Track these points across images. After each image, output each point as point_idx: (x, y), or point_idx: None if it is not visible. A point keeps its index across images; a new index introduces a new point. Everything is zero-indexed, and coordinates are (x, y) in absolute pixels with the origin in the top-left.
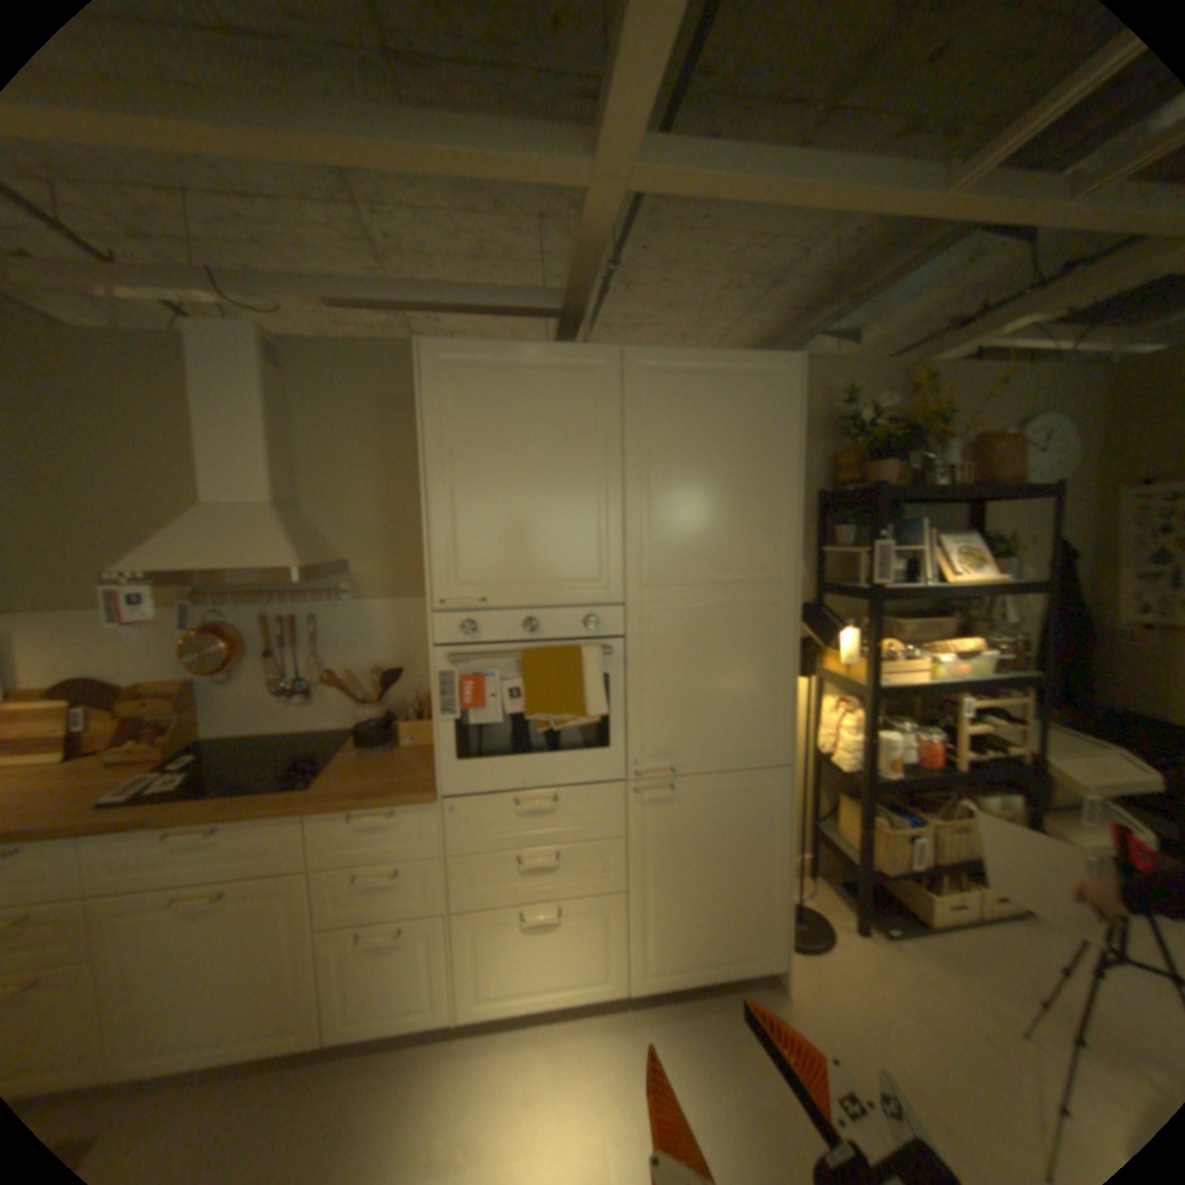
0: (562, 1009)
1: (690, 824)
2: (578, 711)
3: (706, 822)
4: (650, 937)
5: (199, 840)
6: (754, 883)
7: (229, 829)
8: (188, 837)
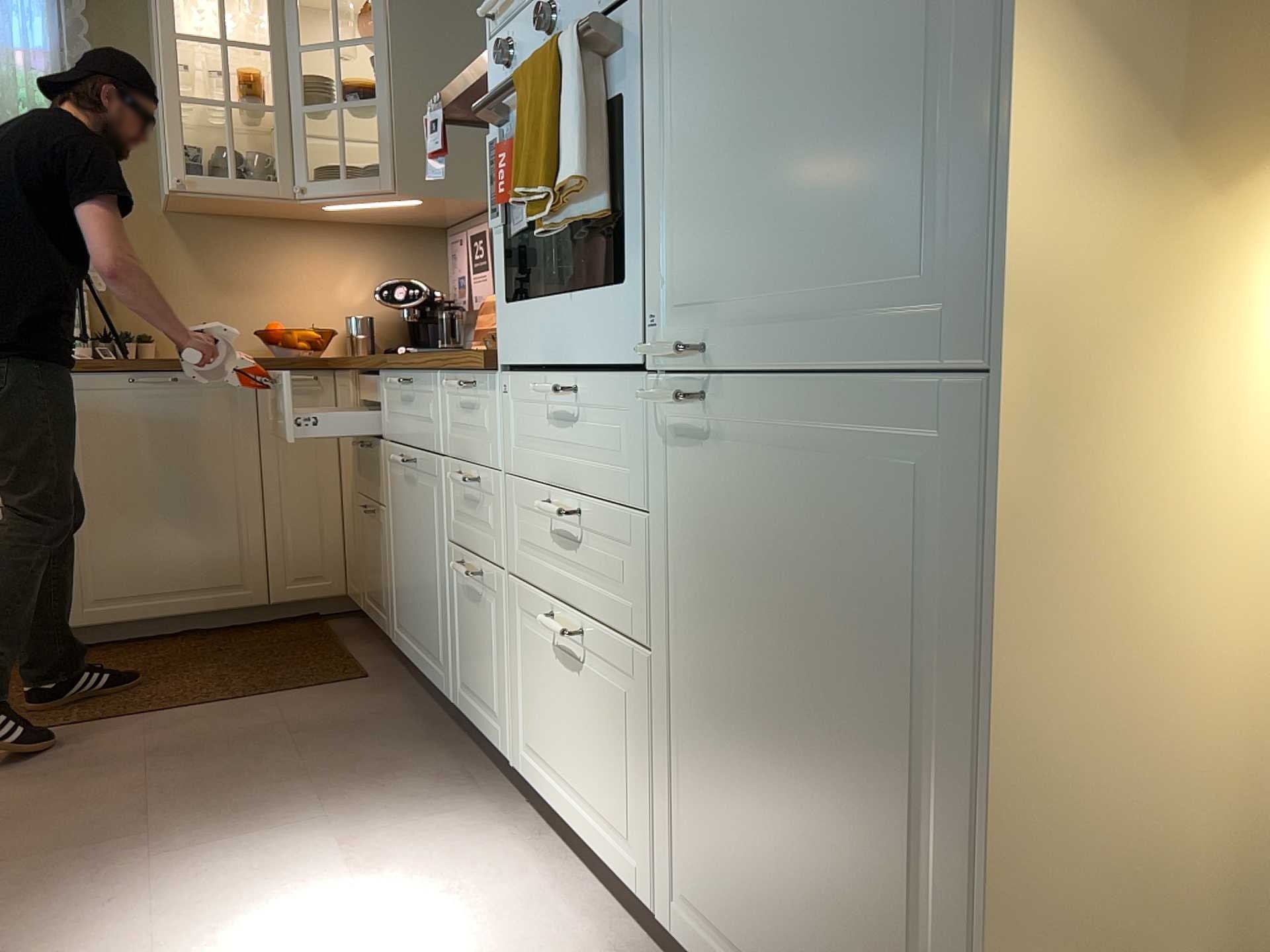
0: (593, 854)
1: (747, 522)
2: (554, 175)
3: (777, 530)
4: (687, 800)
5: (404, 387)
6: (887, 811)
7: (415, 379)
8: (394, 378)
